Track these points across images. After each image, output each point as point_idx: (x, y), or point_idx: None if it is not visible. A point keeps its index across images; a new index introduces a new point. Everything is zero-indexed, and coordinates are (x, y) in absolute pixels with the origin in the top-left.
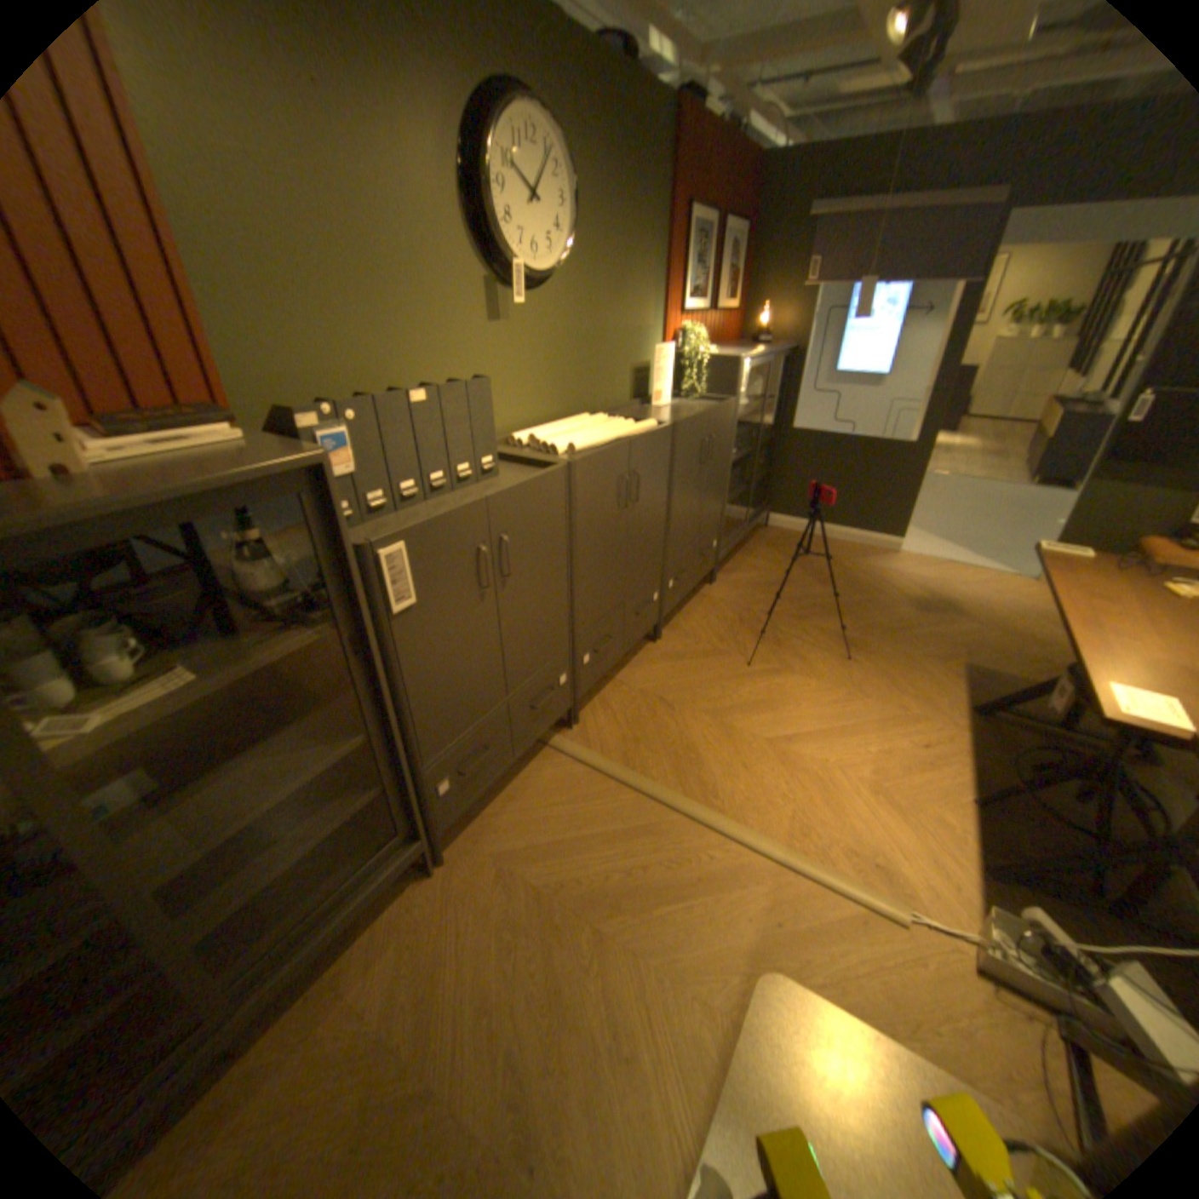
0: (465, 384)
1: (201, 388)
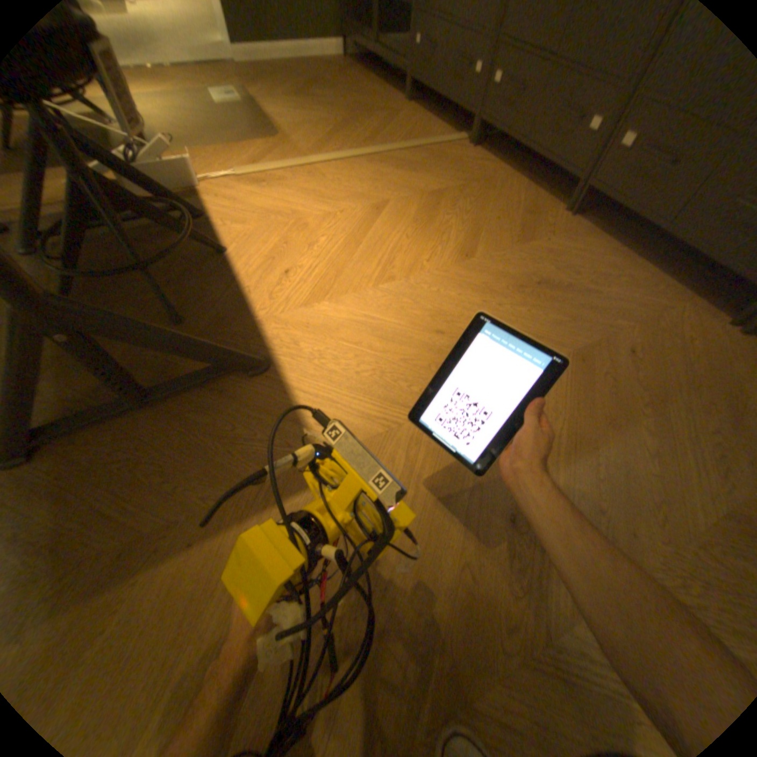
0: None
1: None
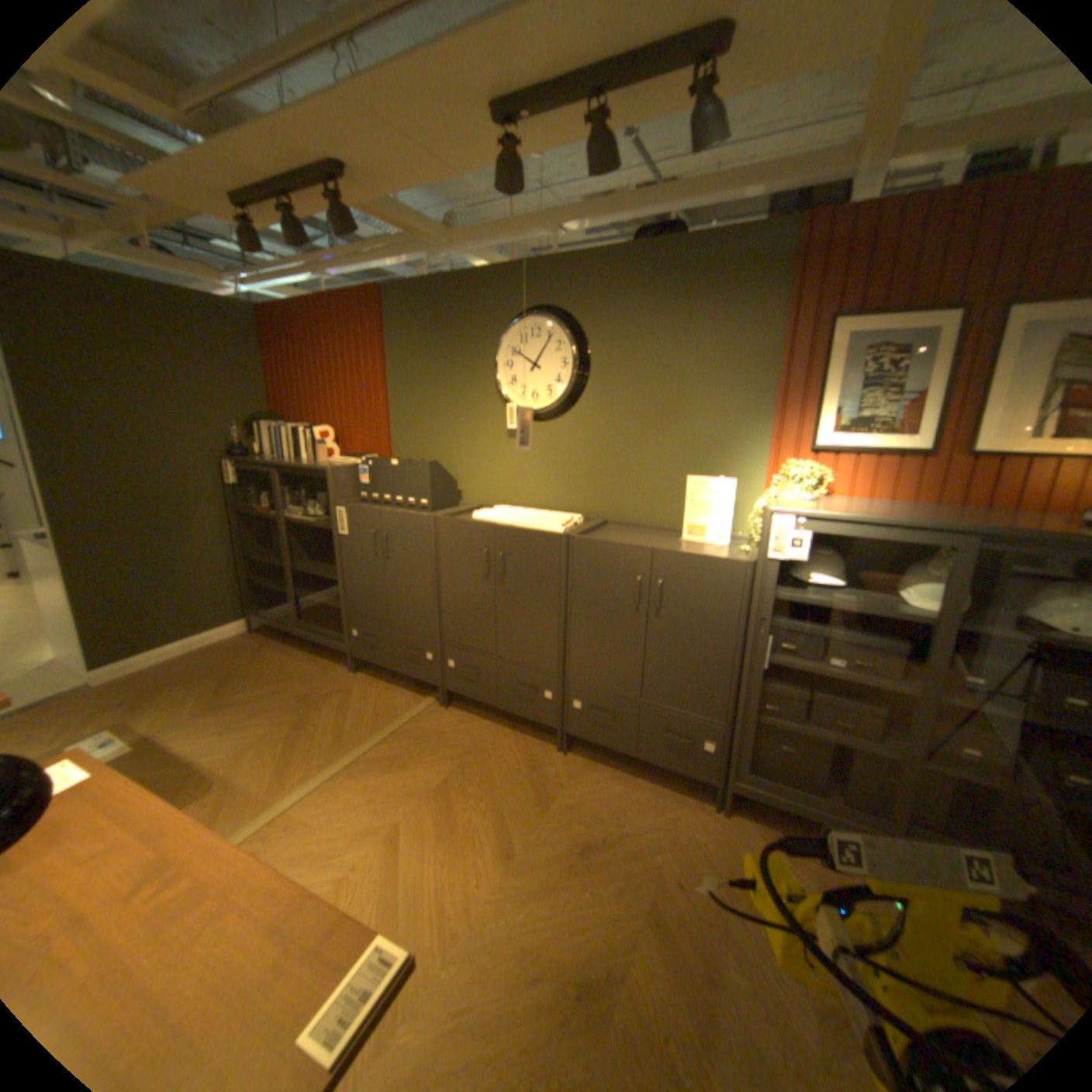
0: (415, 461)
1: (384, 450)
